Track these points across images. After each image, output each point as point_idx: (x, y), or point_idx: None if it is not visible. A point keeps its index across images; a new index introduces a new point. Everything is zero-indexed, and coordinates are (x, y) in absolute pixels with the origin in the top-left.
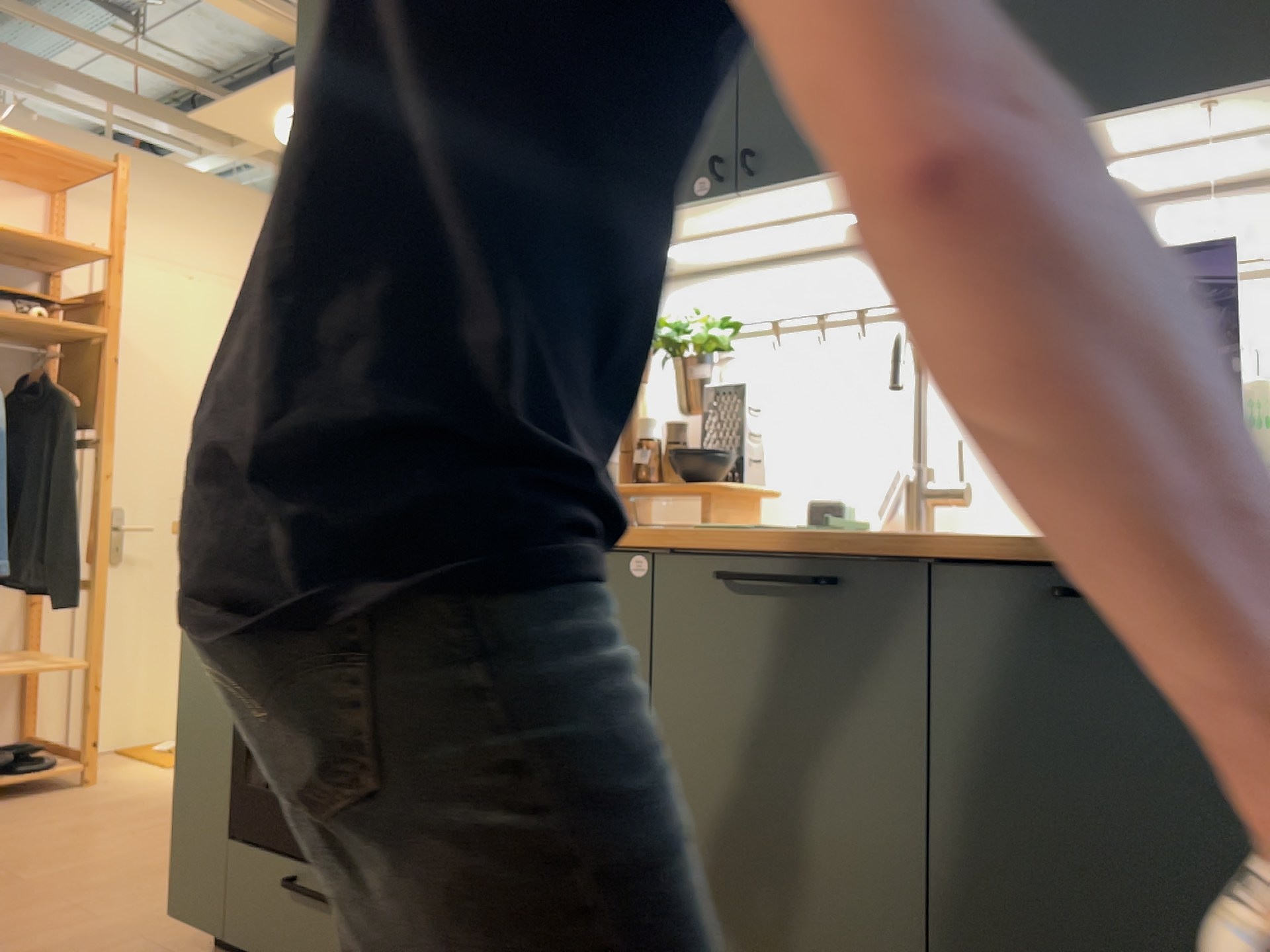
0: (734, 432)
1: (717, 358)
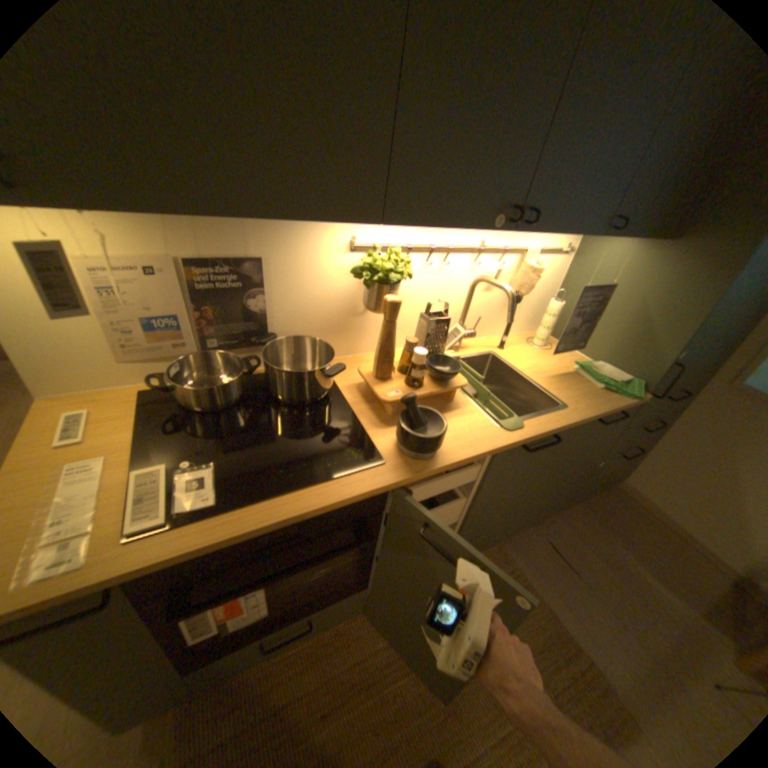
0: (440, 342)
1: (398, 282)
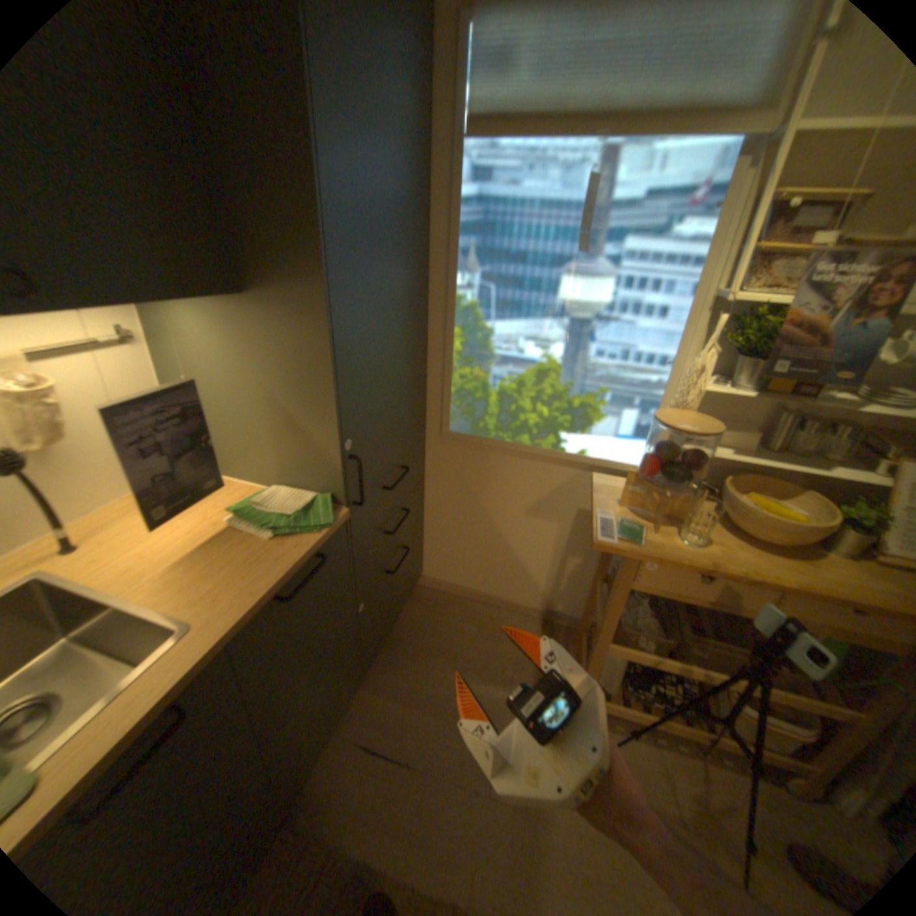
0: None
1: None
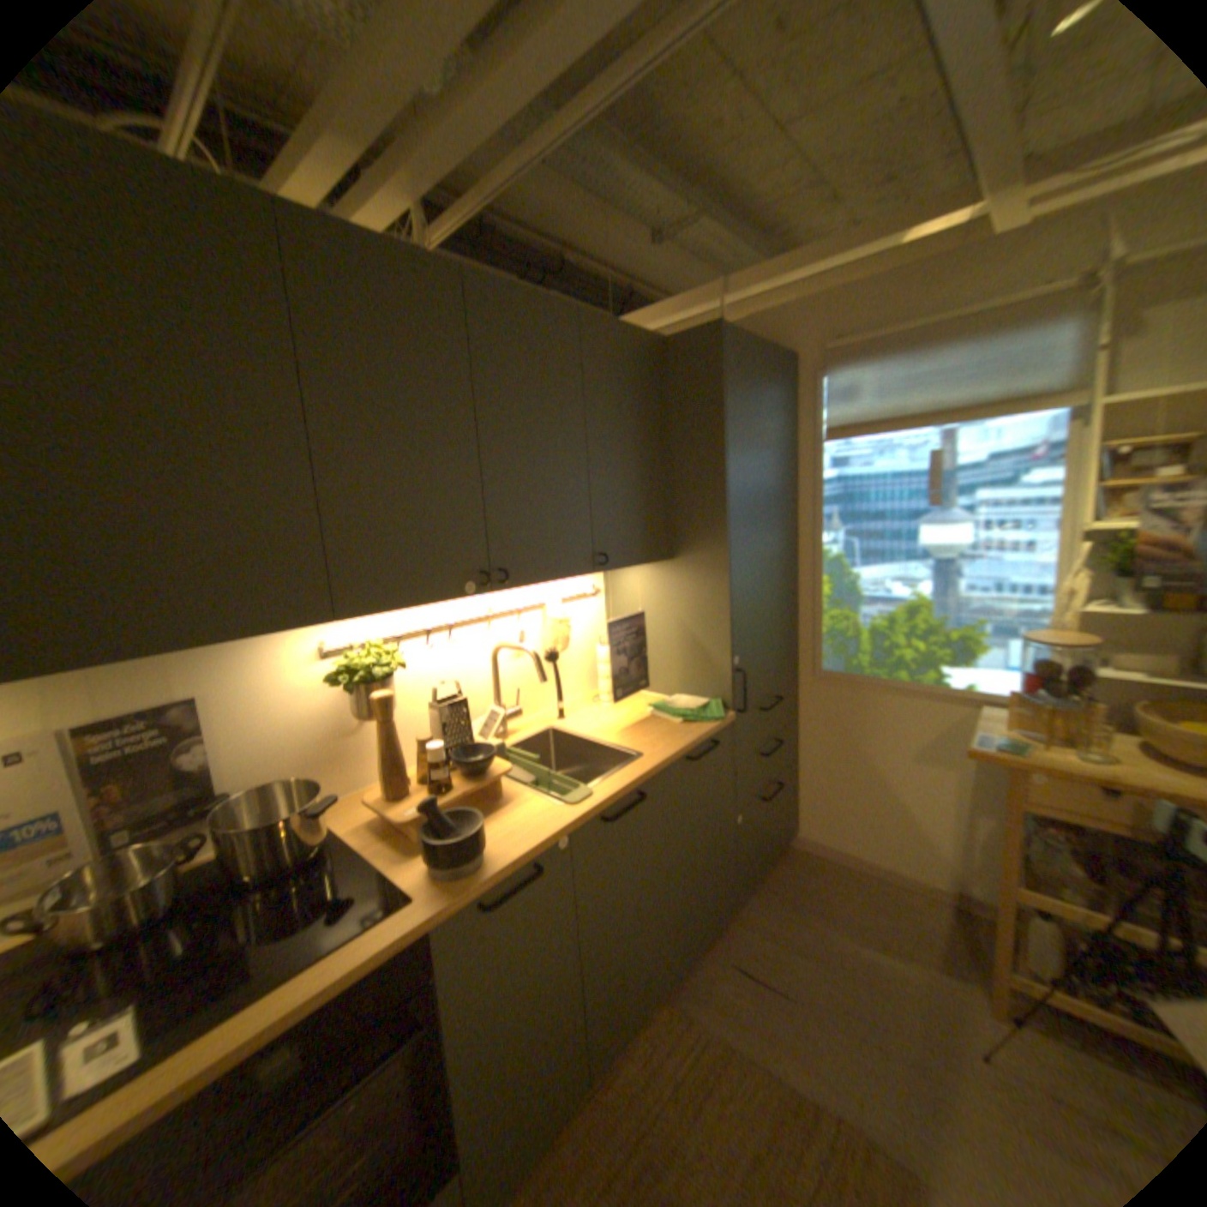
0: (464, 731)
1: (391, 677)
